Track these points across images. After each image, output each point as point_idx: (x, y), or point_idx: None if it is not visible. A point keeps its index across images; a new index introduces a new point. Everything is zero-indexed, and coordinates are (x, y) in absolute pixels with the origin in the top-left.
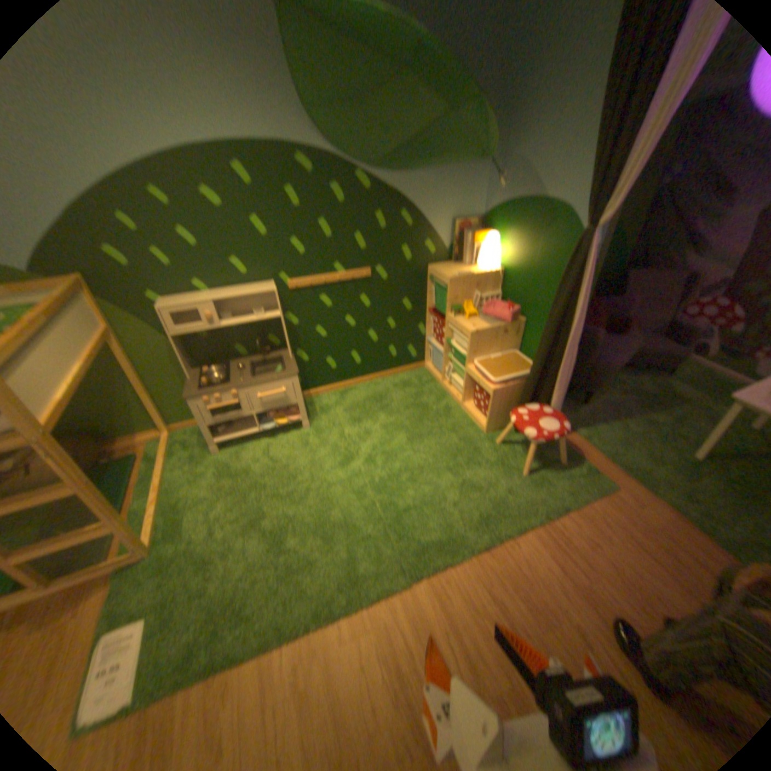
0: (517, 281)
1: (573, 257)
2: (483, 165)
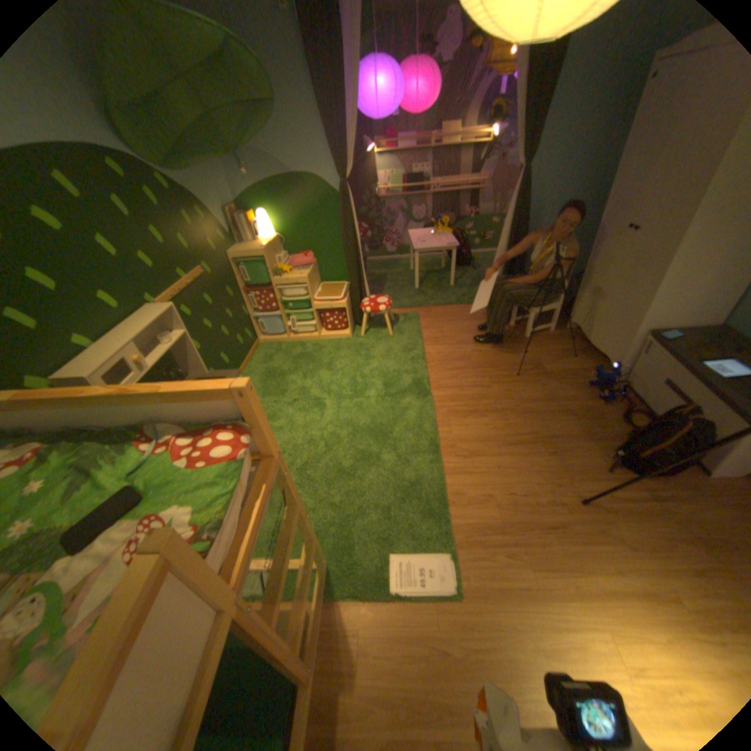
0: (294, 238)
1: (331, 205)
2: (217, 161)
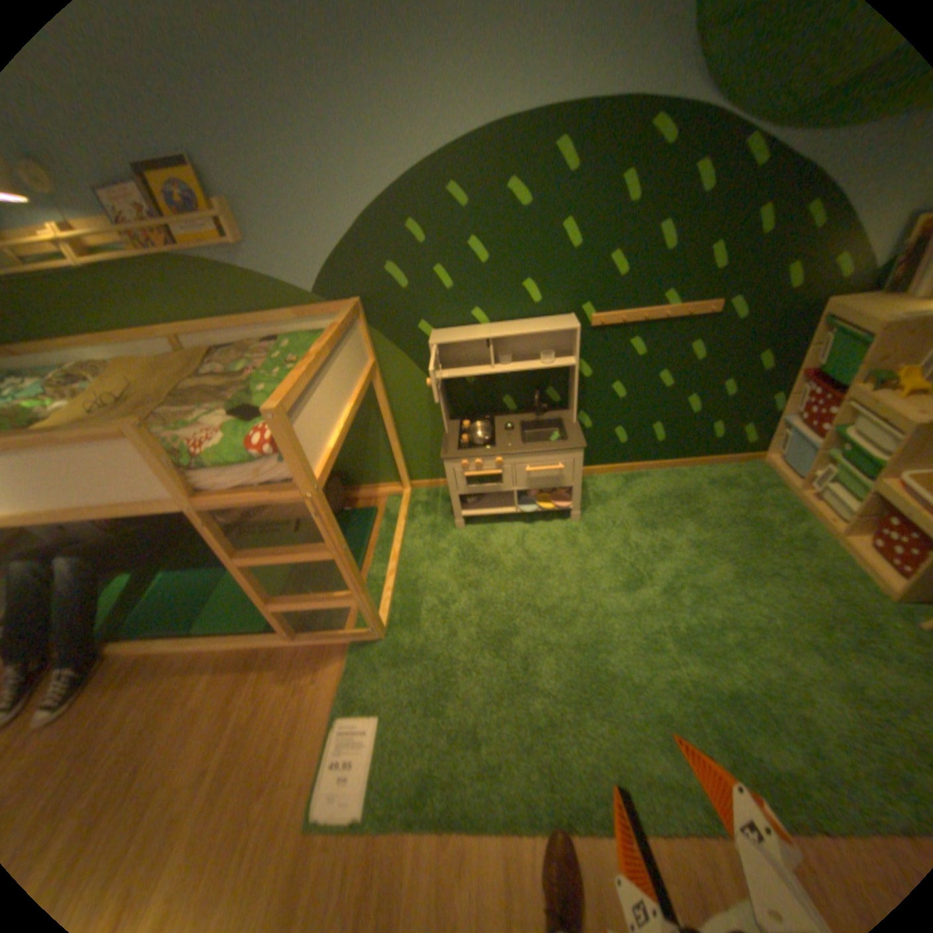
0: None
1: None
2: None
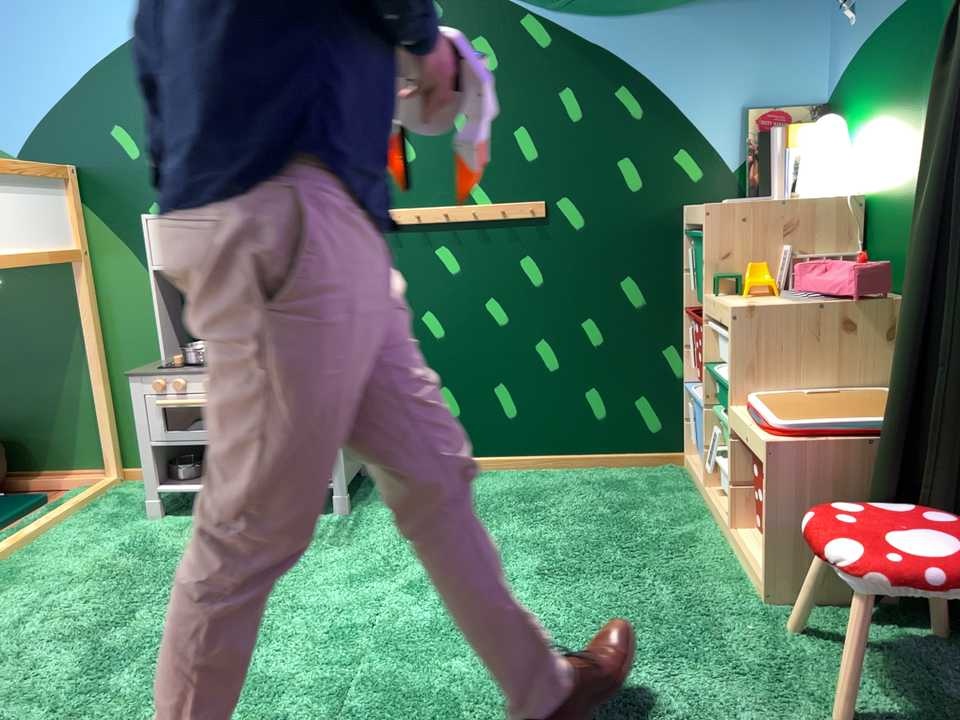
0: (893, 212)
1: None
2: None
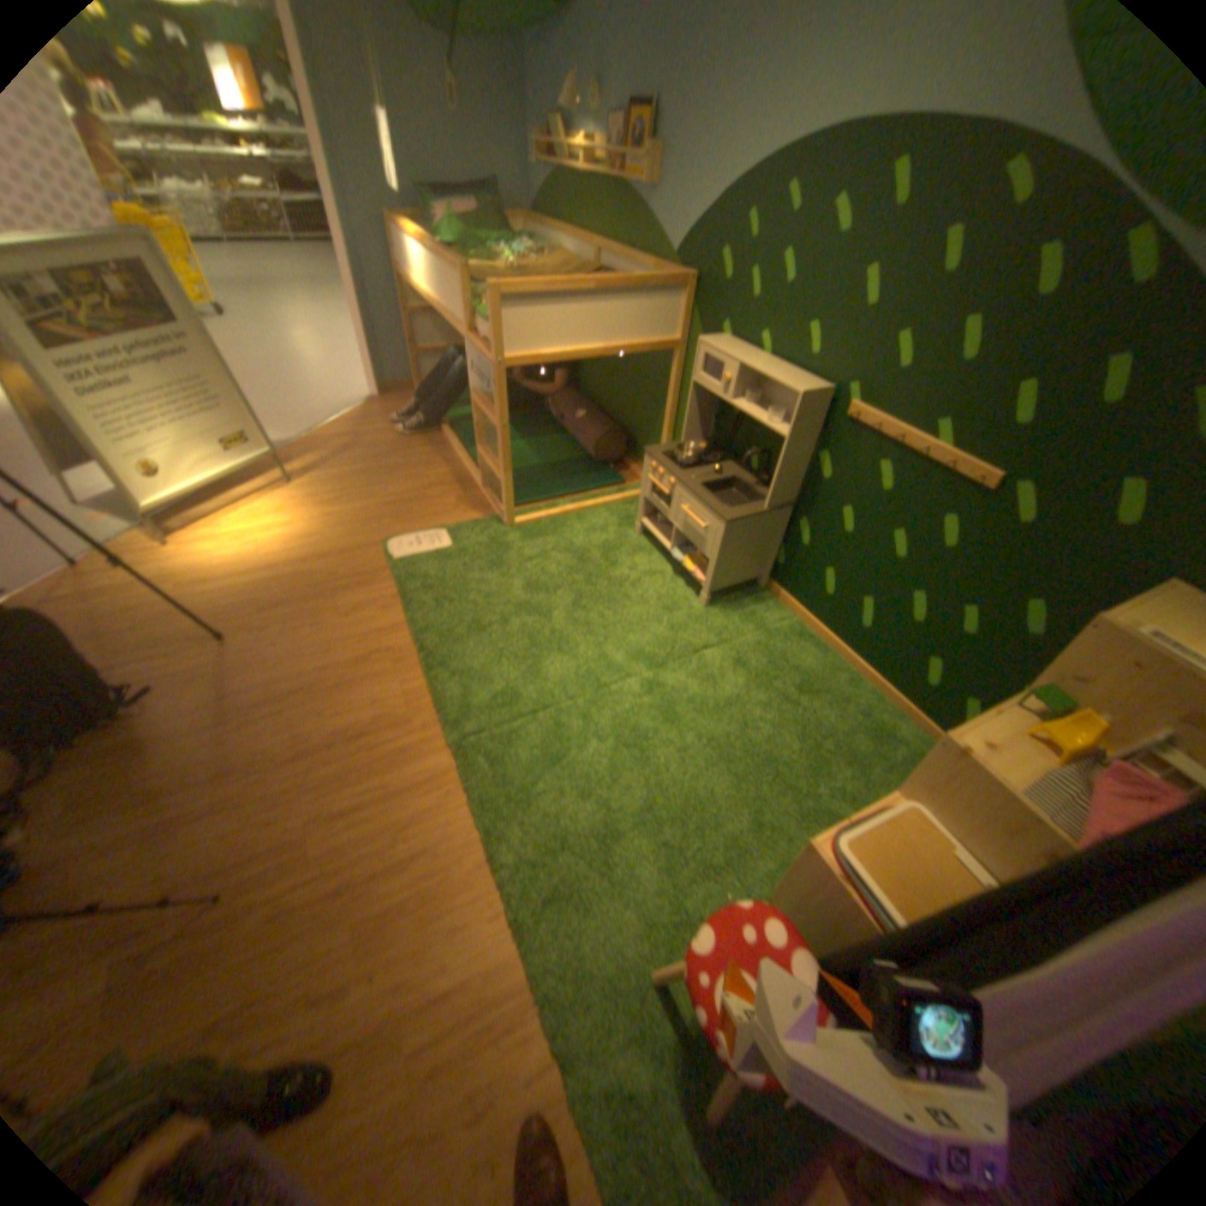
0: None
1: None
2: None
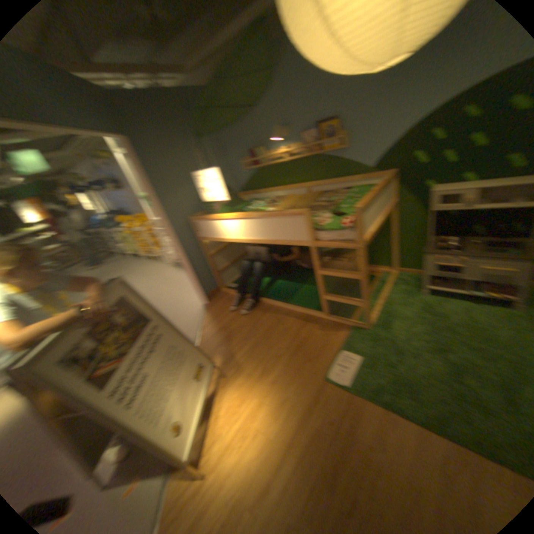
0: None
1: None
2: None
